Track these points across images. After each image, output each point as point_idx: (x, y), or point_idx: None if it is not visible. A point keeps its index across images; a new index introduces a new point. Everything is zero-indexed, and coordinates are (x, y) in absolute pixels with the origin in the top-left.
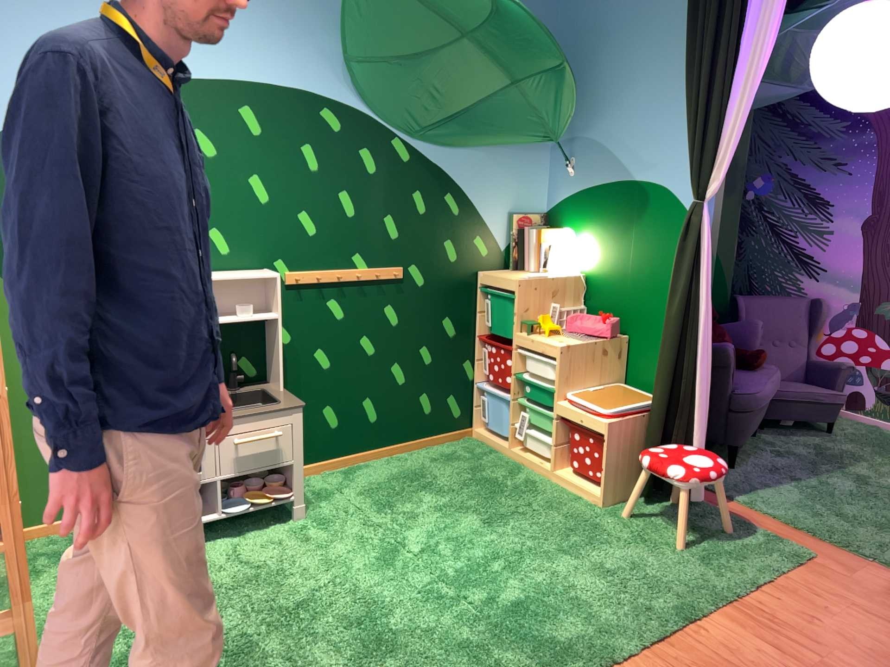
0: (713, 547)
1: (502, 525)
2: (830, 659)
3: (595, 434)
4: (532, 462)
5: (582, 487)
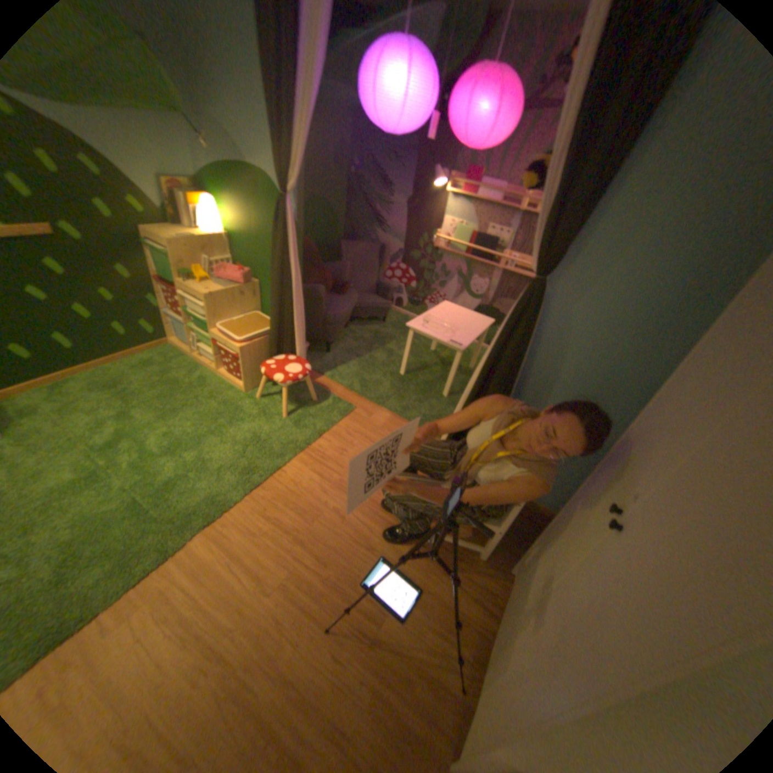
0: (303, 413)
1: (173, 418)
2: (344, 478)
3: (235, 353)
4: (205, 364)
5: (233, 381)
